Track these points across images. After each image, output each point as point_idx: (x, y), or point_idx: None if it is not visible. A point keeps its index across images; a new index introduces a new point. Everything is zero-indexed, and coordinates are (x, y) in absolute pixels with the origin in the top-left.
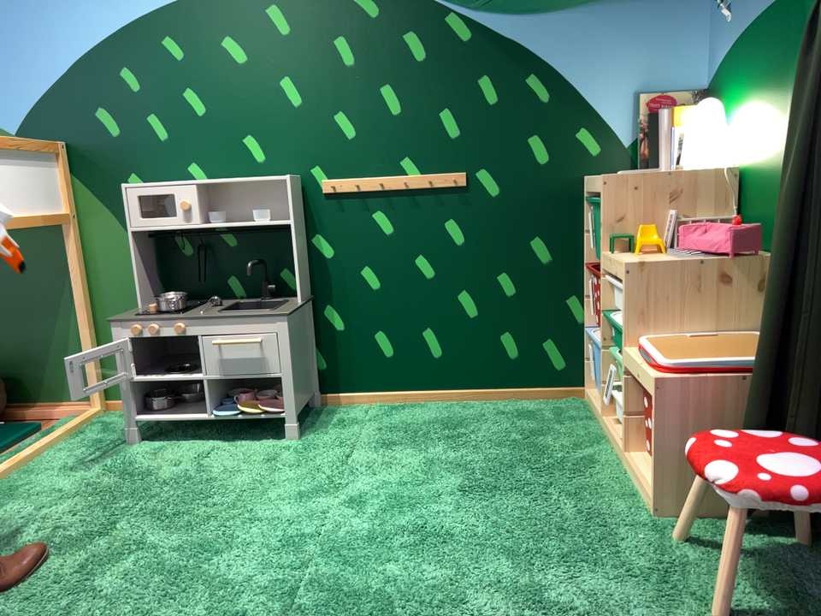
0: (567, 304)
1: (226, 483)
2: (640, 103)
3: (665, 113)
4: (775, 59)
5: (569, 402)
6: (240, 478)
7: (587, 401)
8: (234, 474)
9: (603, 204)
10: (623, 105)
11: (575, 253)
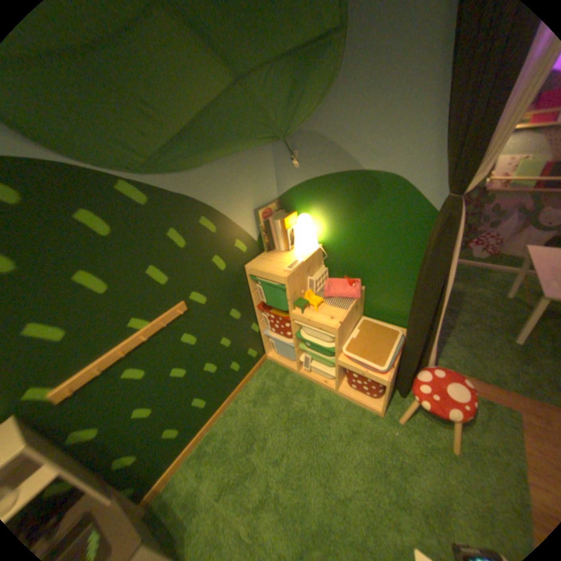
0: (252, 329)
1: None
2: (259, 216)
3: (275, 220)
4: (350, 201)
5: (267, 367)
6: None
7: (272, 361)
8: None
9: (289, 291)
10: (252, 219)
11: (250, 305)
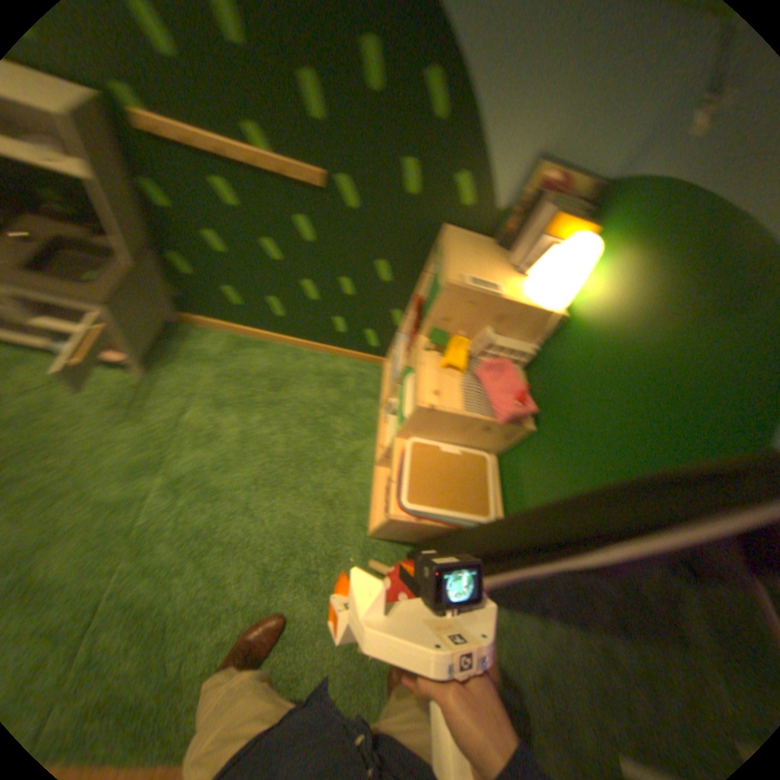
0: (389, 314)
1: (61, 438)
2: (537, 172)
3: (551, 204)
4: (676, 285)
5: (369, 371)
6: (77, 432)
7: (381, 373)
8: (73, 423)
9: (435, 306)
10: (520, 164)
11: (409, 284)
